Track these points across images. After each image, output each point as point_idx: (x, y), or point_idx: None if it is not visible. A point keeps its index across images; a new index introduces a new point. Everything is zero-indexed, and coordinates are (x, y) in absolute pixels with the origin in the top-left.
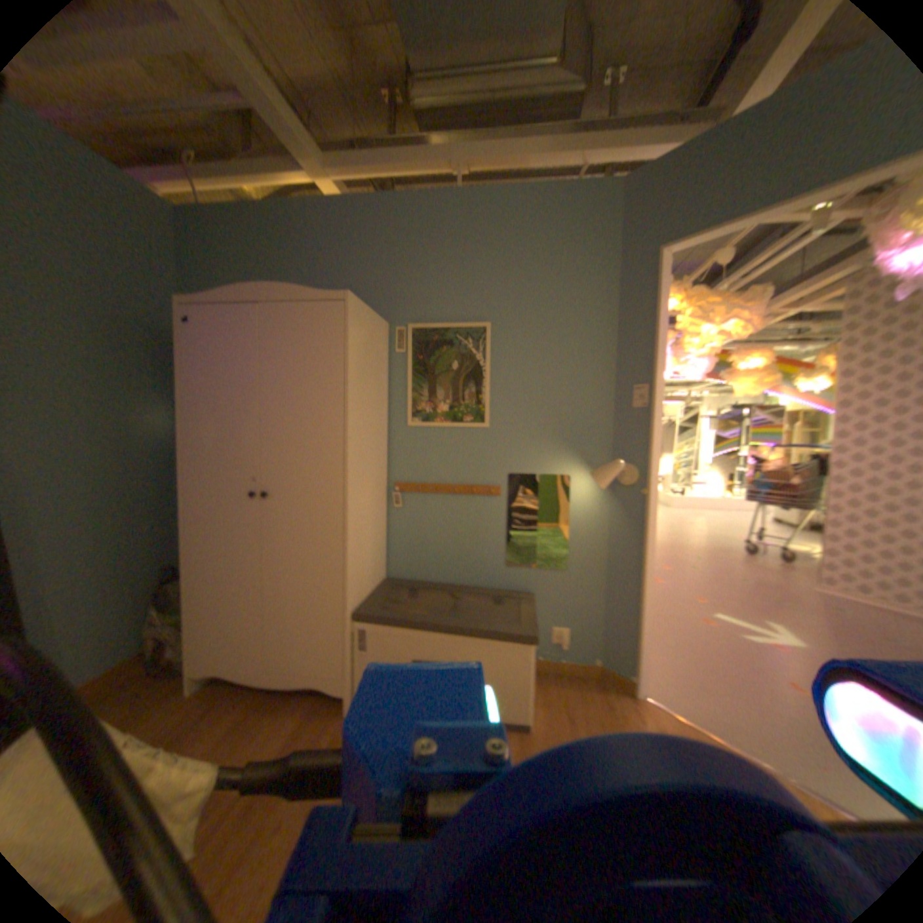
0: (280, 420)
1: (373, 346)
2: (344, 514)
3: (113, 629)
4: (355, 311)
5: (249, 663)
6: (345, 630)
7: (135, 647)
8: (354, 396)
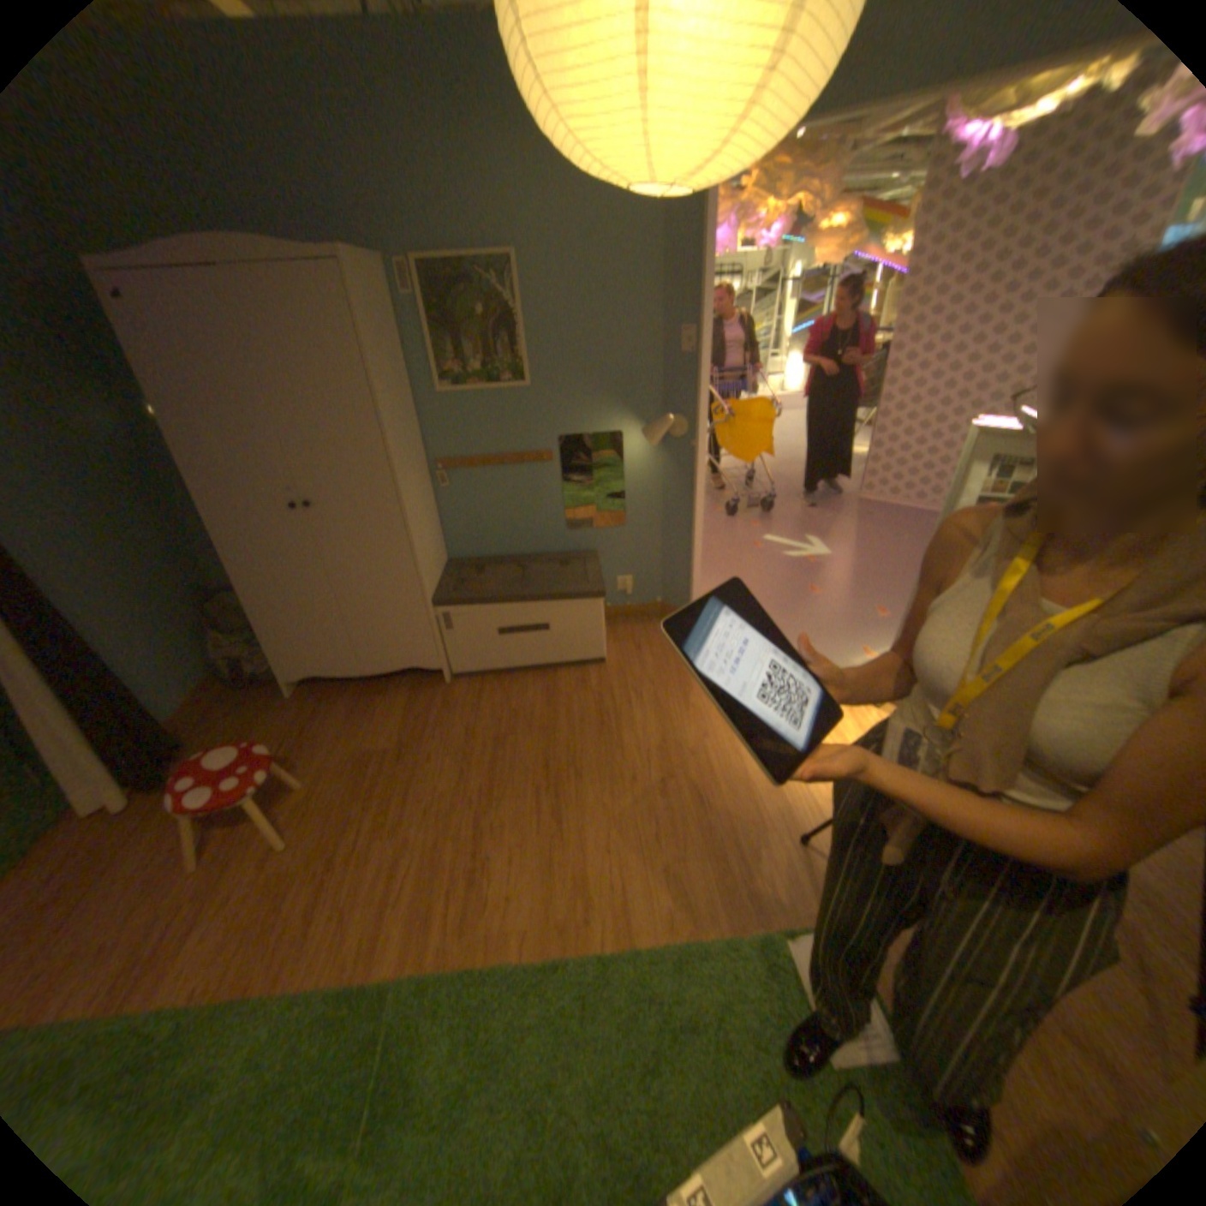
0: (287, 411)
1: (375, 301)
2: (402, 512)
3: (173, 657)
4: (350, 267)
5: (340, 658)
6: (428, 615)
7: (200, 668)
8: (377, 378)
